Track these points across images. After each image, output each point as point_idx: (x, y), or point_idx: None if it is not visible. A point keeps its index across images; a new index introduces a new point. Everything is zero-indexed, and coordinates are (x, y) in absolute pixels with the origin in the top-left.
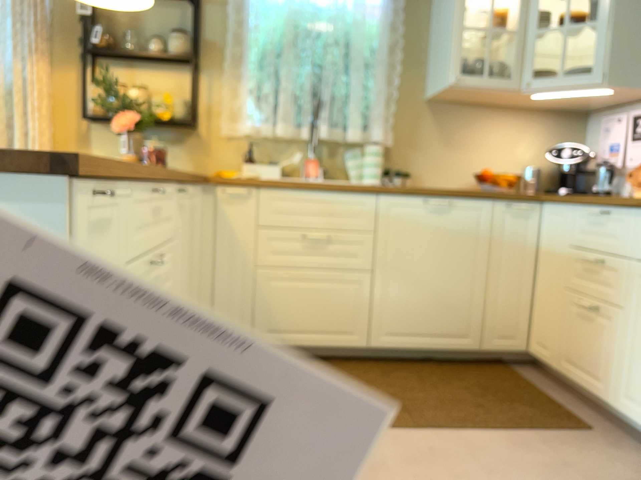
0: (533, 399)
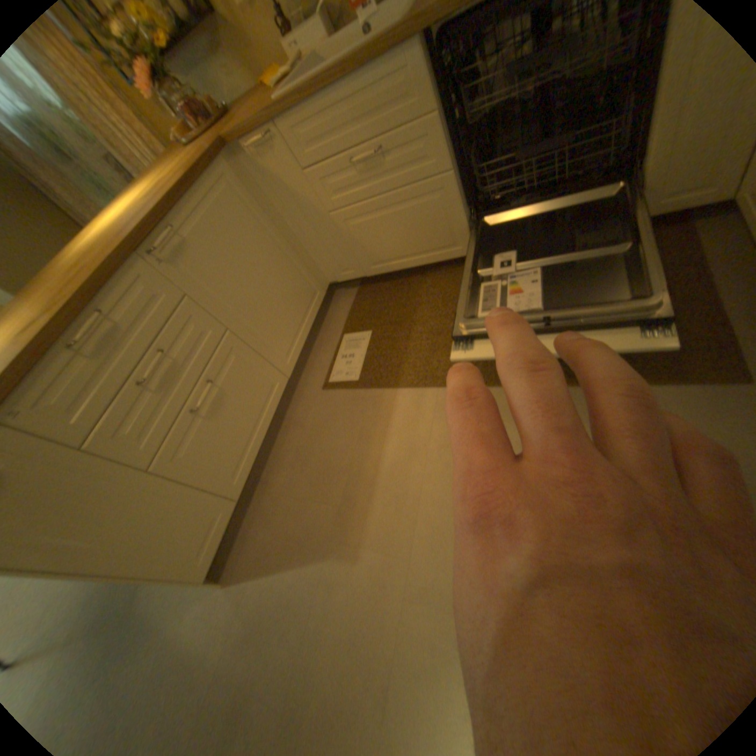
0: (681, 307)
